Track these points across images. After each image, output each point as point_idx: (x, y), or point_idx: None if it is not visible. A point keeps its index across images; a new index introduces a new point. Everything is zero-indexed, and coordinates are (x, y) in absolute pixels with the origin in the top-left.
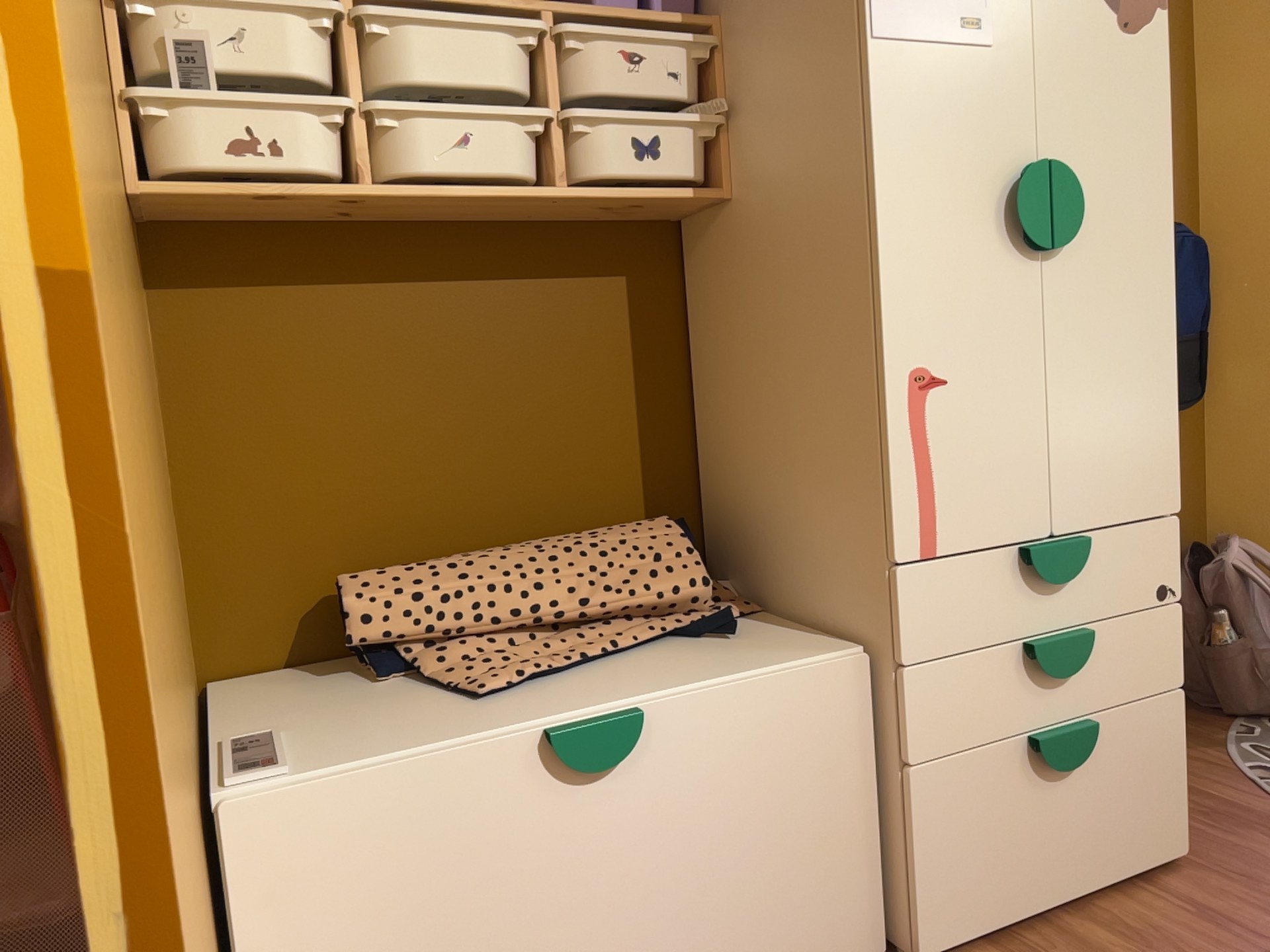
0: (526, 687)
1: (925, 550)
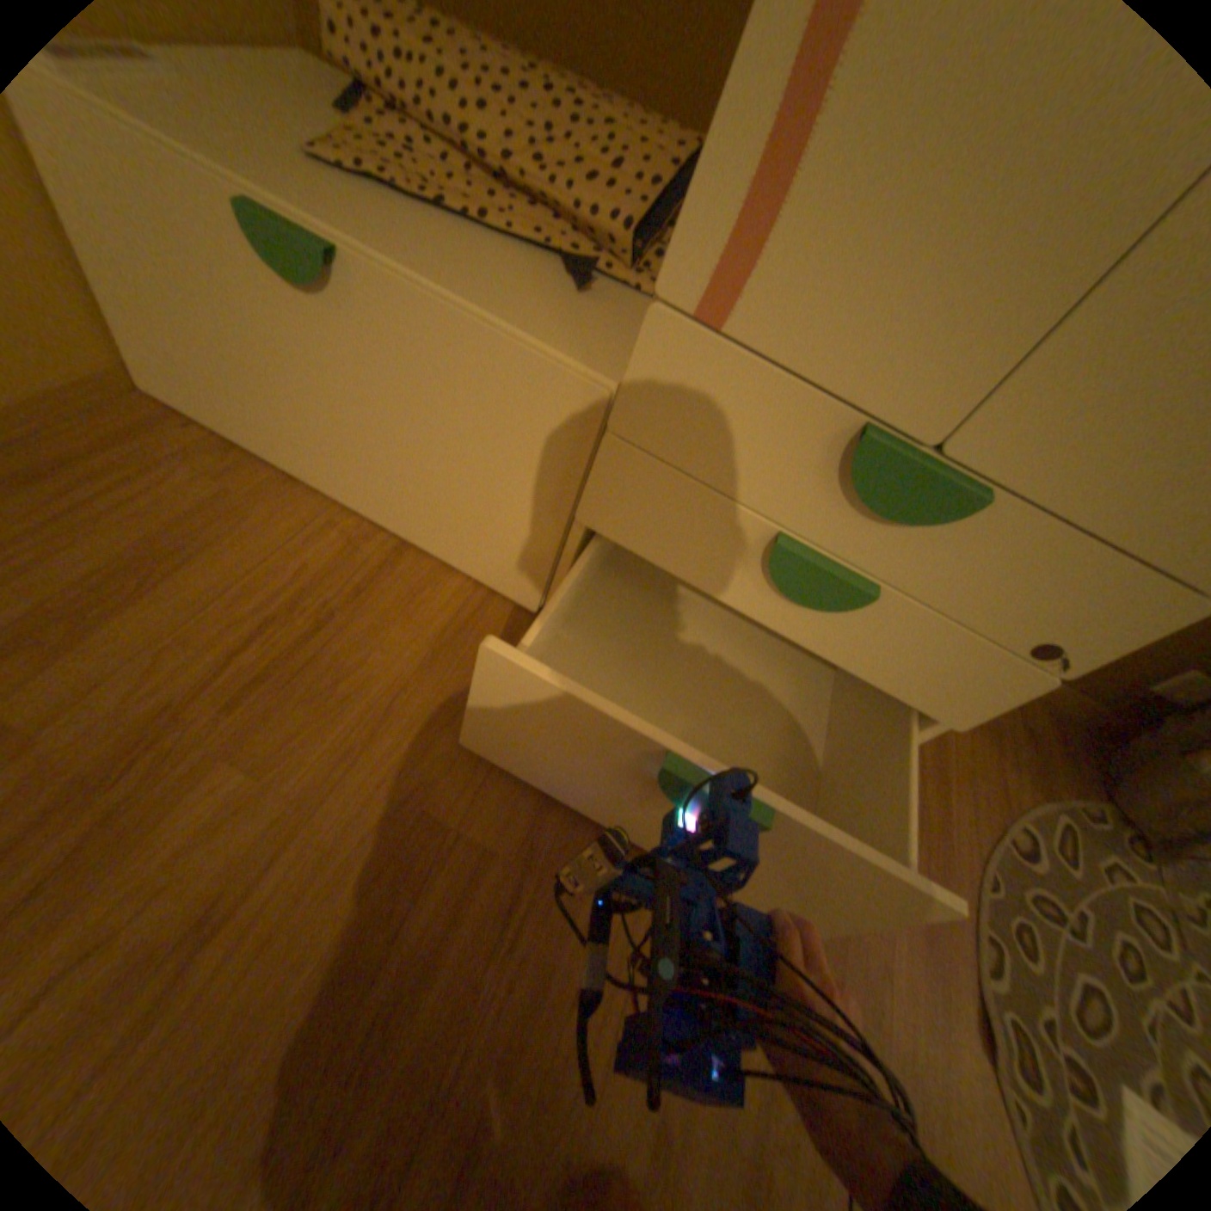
0: (354, 178)
1: (705, 301)
